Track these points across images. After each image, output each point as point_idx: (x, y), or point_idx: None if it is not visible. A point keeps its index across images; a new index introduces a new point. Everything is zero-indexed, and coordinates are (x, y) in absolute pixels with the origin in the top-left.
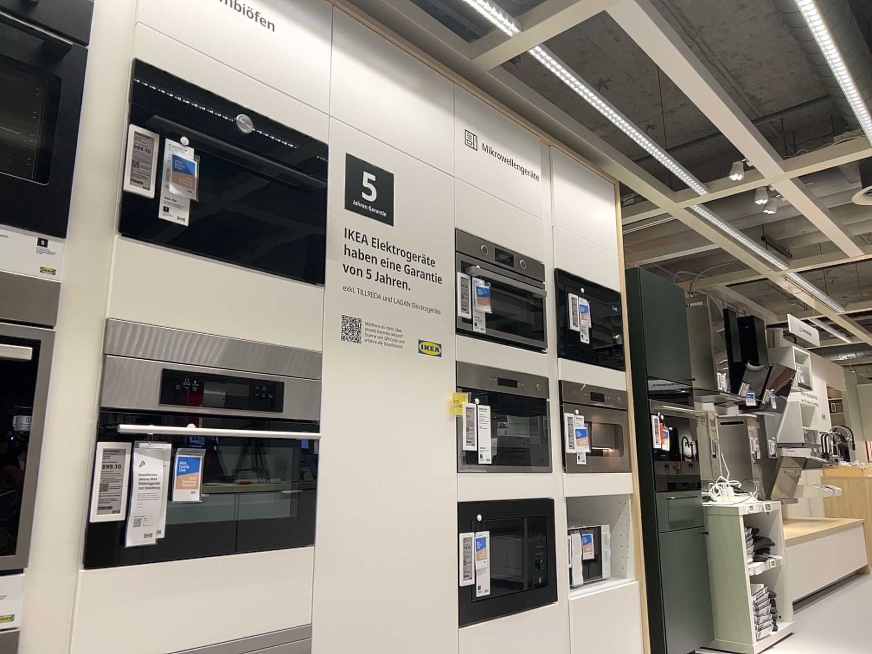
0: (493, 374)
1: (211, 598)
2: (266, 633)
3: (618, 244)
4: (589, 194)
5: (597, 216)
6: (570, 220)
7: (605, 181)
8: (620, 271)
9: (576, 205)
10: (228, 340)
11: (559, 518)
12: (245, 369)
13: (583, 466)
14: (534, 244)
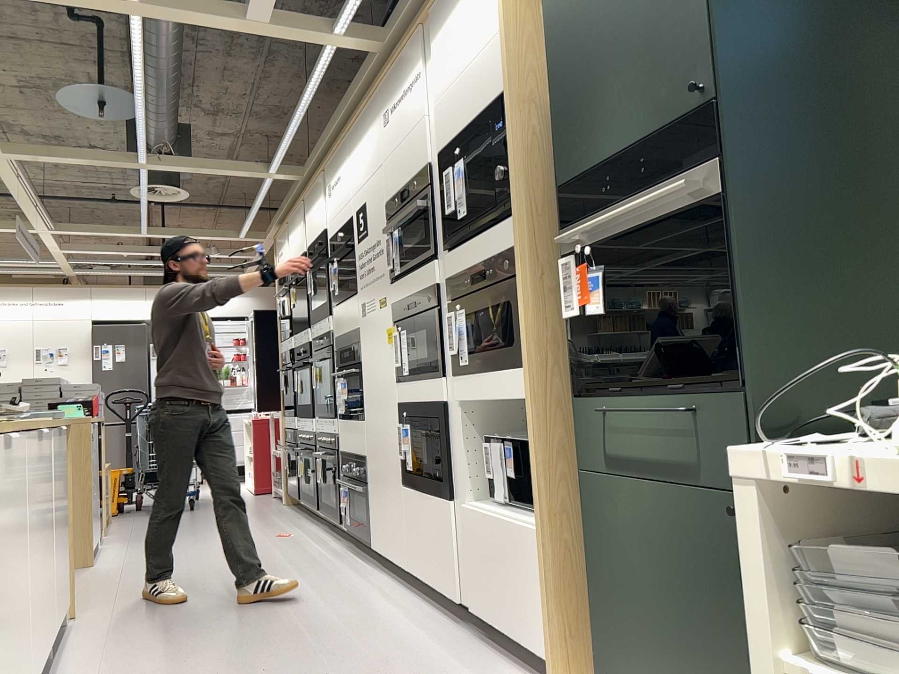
0: (404, 303)
1: (350, 436)
2: (358, 455)
3: (503, 6)
4: None
5: (475, 11)
6: (448, 73)
7: None
8: (506, 50)
9: (452, 40)
10: (350, 332)
11: (457, 423)
12: (348, 344)
13: (469, 367)
14: (421, 152)
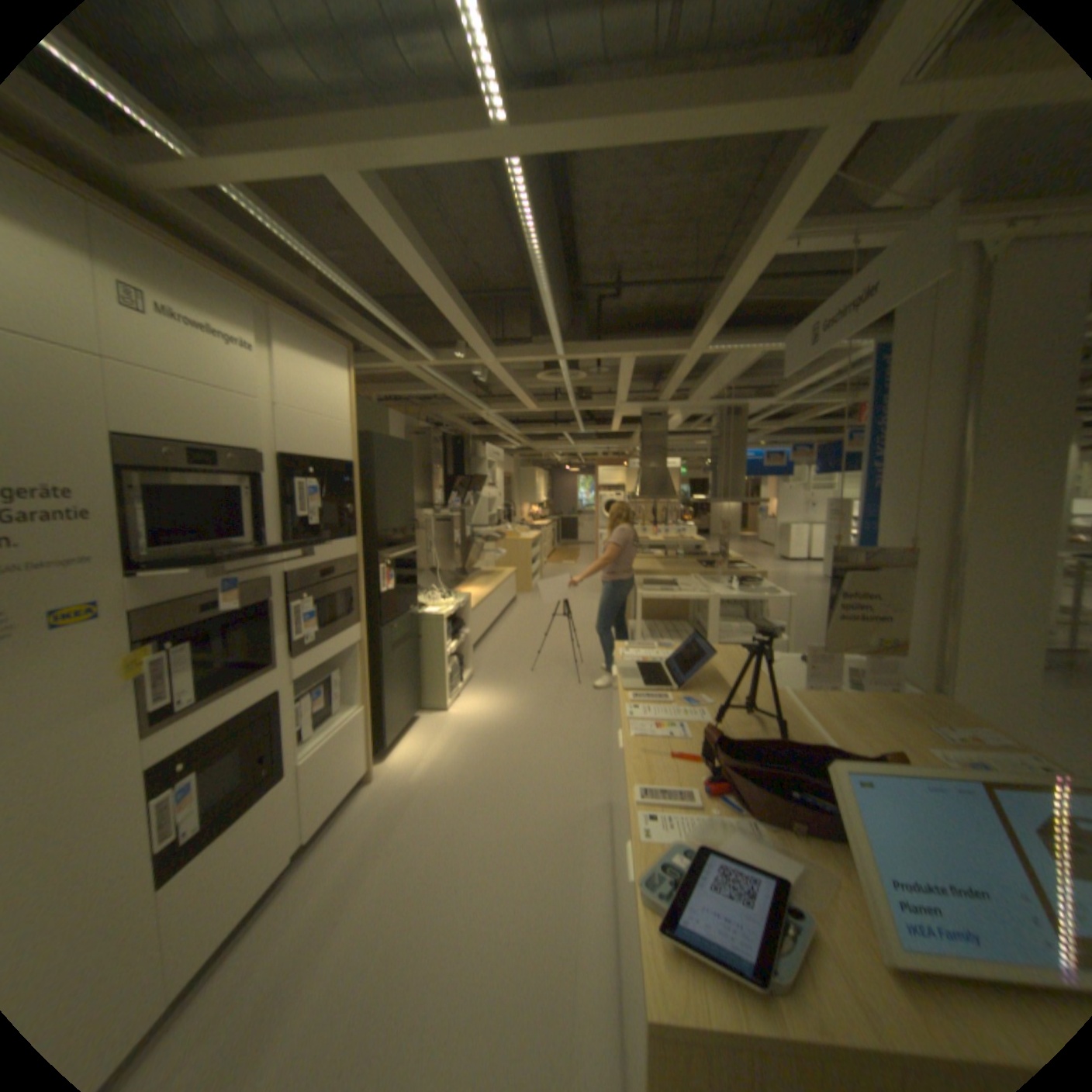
0: (190, 604)
1: None
2: None
3: (352, 412)
4: (319, 360)
5: (329, 385)
6: (296, 394)
7: (339, 343)
8: (353, 440)
9: (303, 375)
10: None
11: (284, 702)
12: None
13: (311, 642)
14: (247, 431)
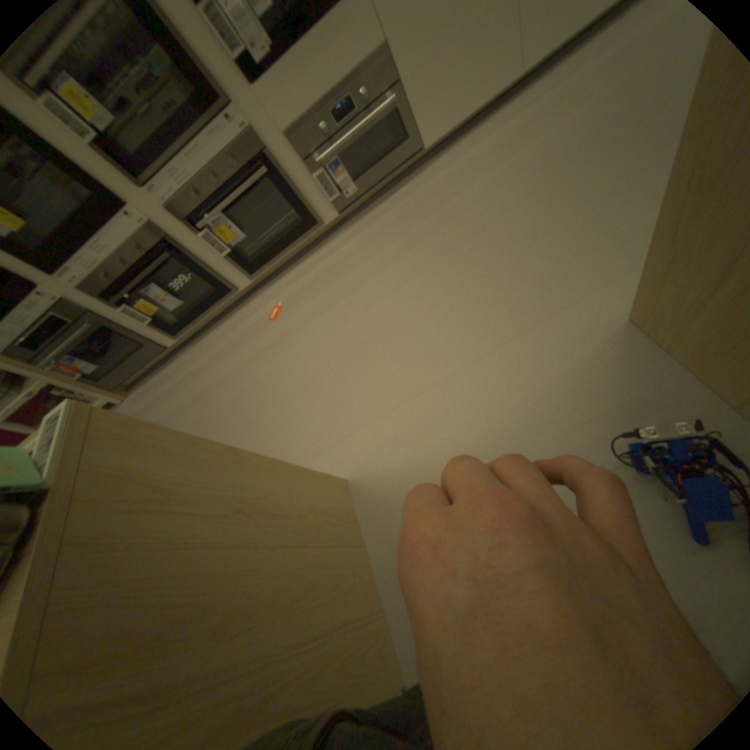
0: None
1: (319, 61)
2: (360, 62)
3: None
4: None
5: None
6: None
7: None
8: None
9: None
10: None
11: None
12: None
13: None
14: None
